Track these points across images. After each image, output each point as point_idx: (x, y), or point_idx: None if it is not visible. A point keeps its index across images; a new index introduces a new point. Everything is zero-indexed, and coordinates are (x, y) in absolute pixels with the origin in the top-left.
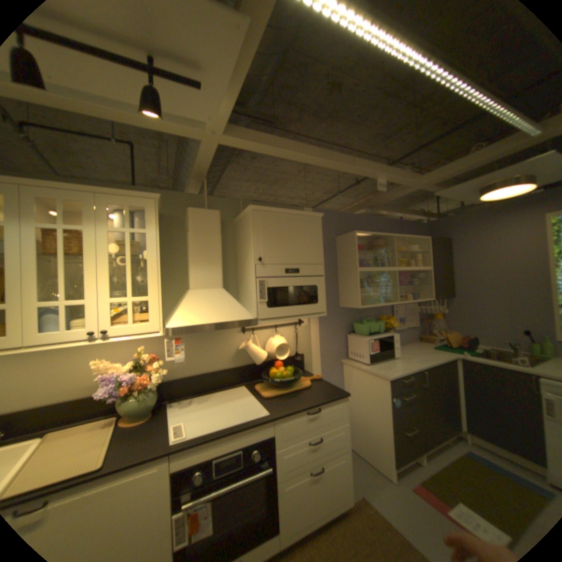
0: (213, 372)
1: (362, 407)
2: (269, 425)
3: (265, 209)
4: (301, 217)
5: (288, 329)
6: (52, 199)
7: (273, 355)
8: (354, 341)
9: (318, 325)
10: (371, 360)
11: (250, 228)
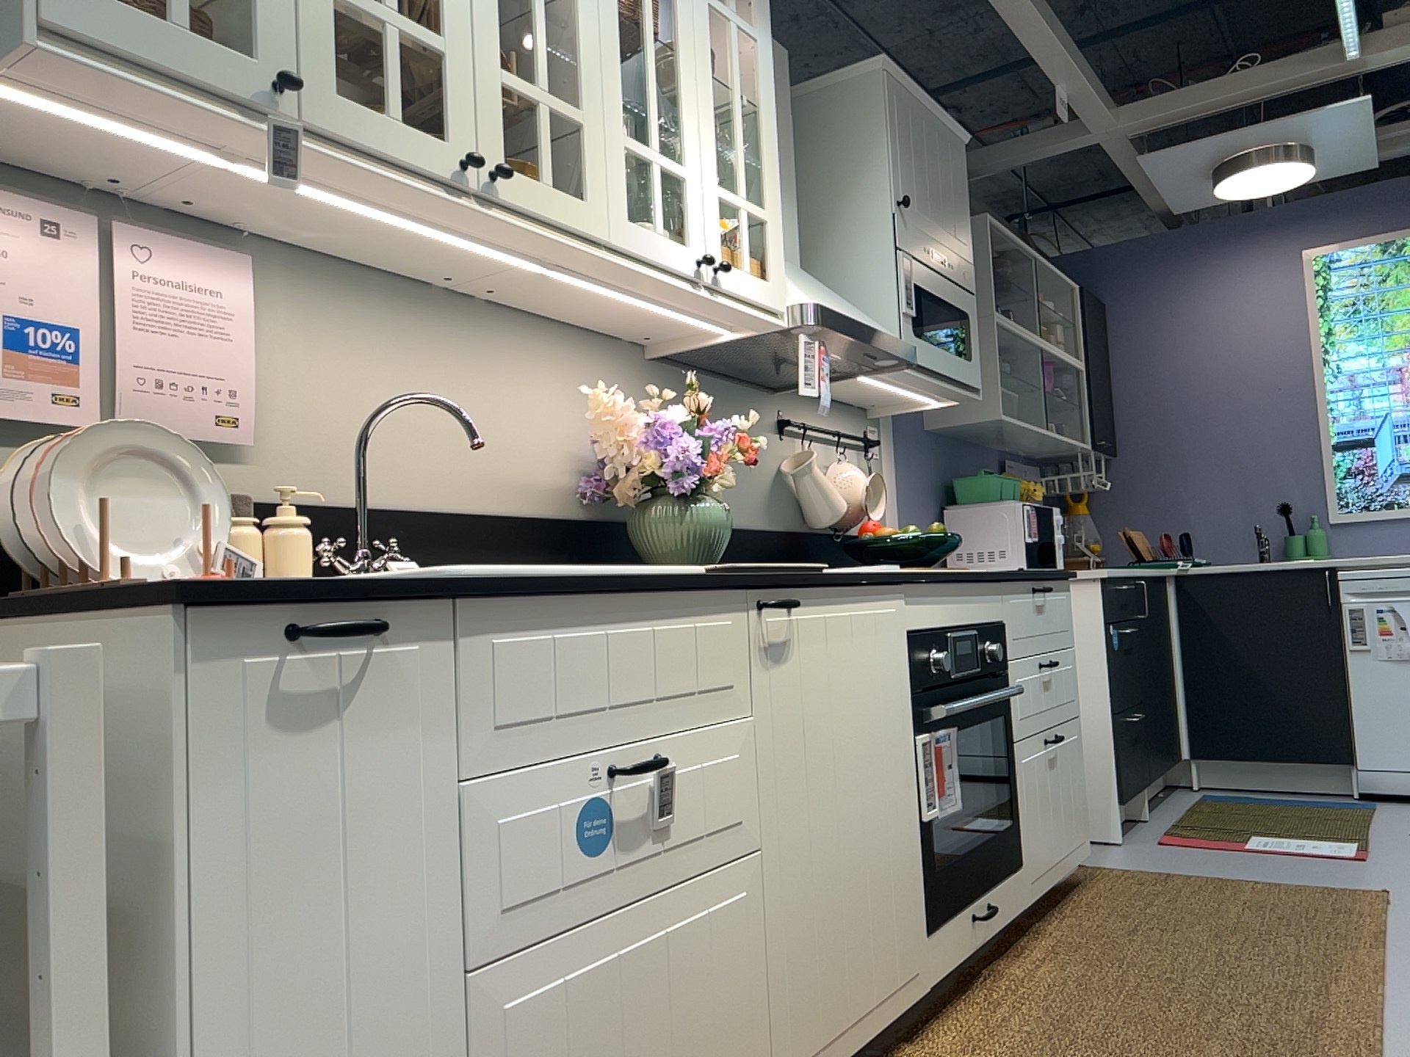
0: (741, 529)
1: None
2: (999, 590)
3: (902, 80)
4: (944, 131)
5: (853, 457)
6: None
7: (853, 510)
8: (969, 523)
9: (899, 466)
10: (1028, 560)
11: (871, 119)
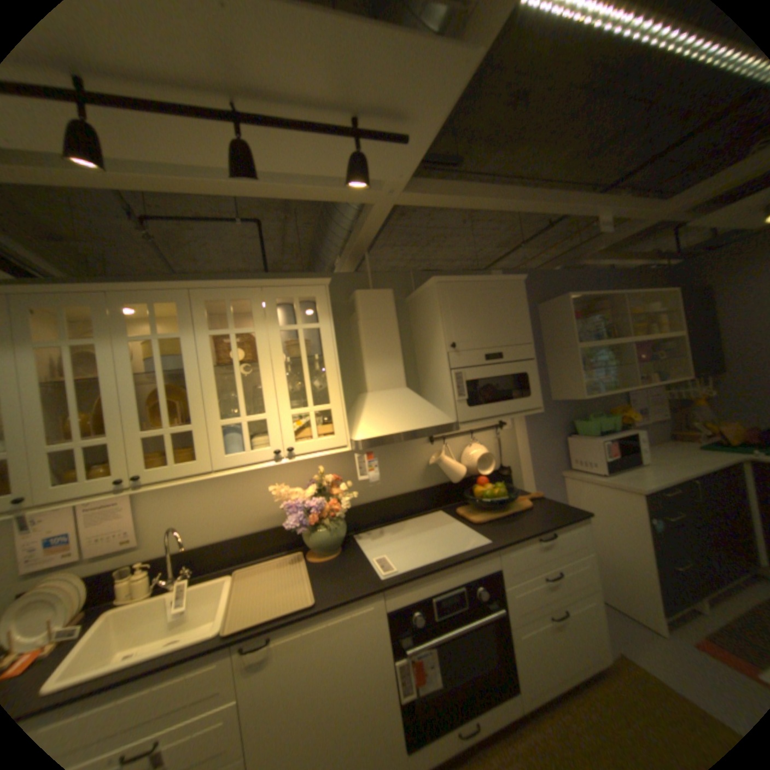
0: (401, 495)
1: (602, 535)
2: (495, 556)
3: (453, 279)
4: (499, 284)
5: (487, 435)
6: (222, 300)
7: (474, 470)
8: (579, 446)
9: (526, 427)
10: (610, 470)
11: (436, 306)
